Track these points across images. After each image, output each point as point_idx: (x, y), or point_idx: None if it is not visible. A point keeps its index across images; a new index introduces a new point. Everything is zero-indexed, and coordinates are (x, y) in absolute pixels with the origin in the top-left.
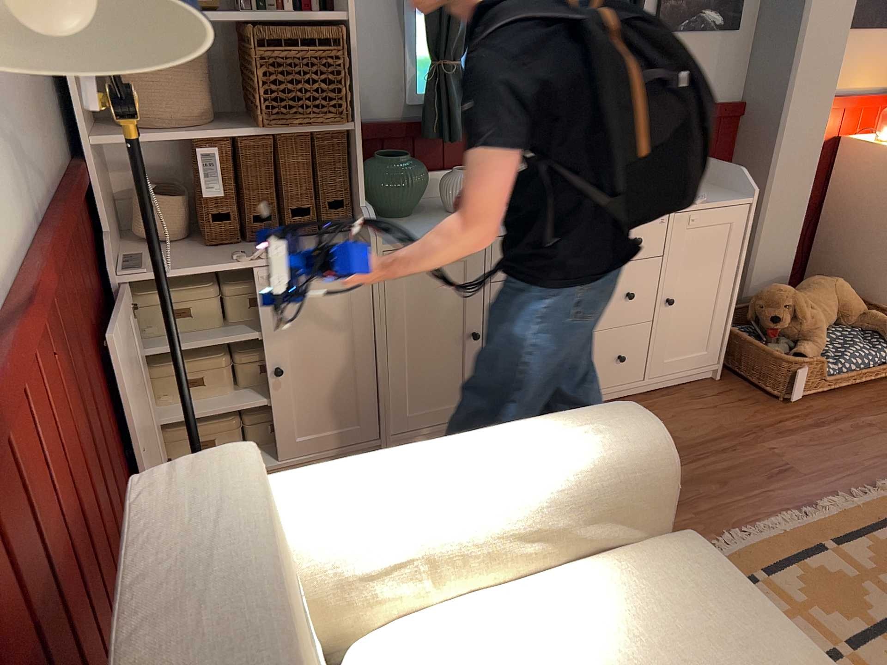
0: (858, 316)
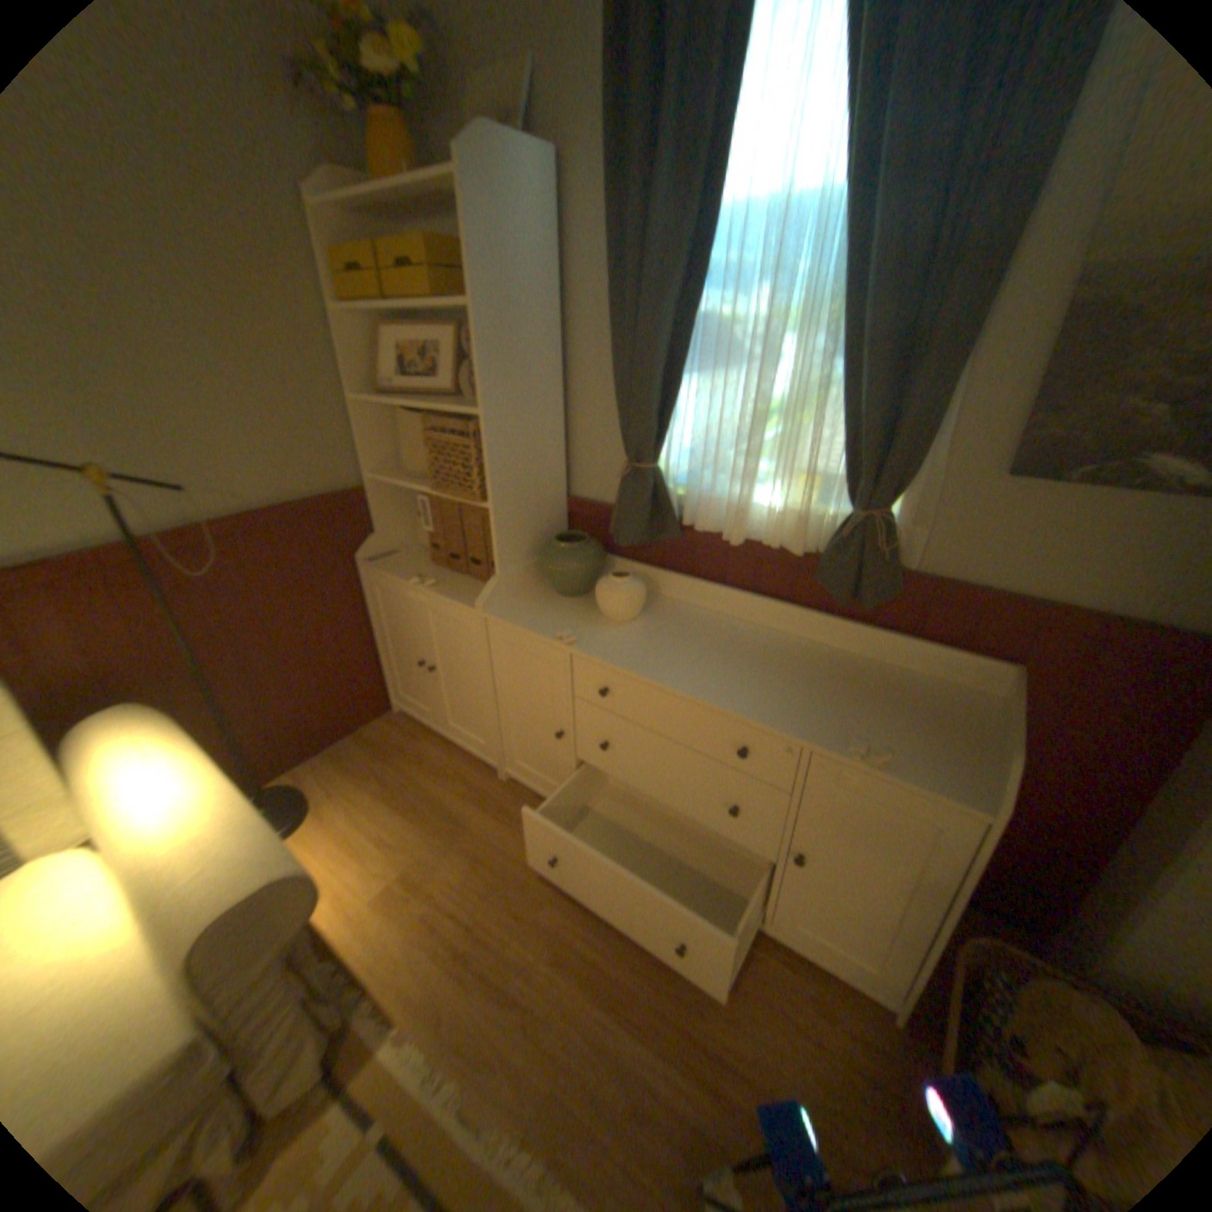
0: None
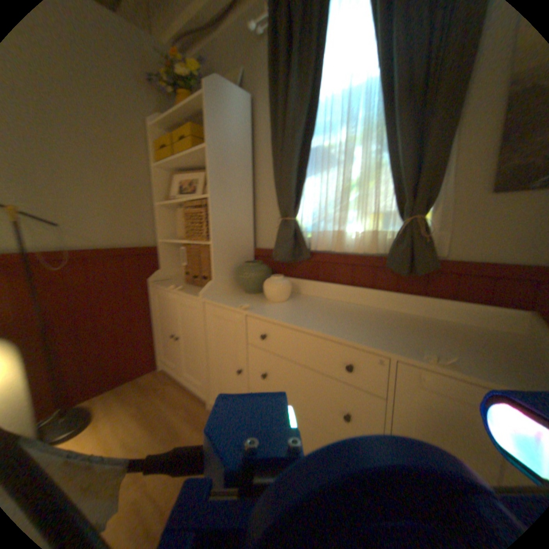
0: None
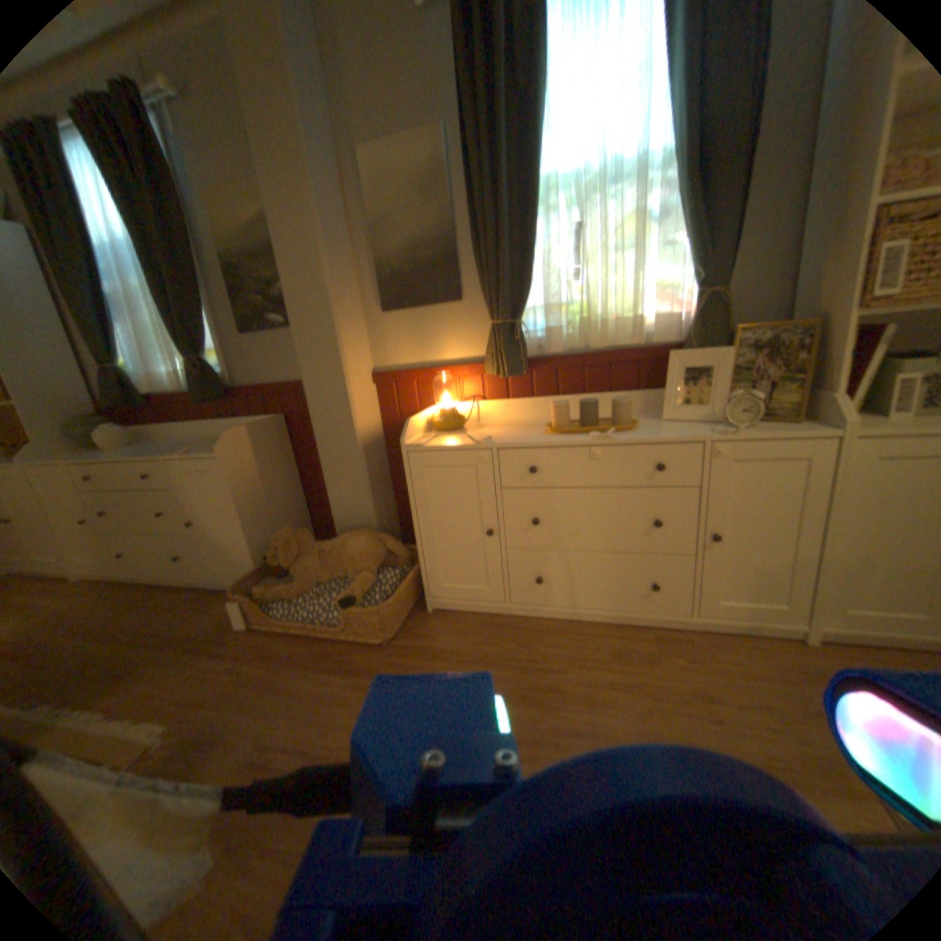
0: (364, 573)
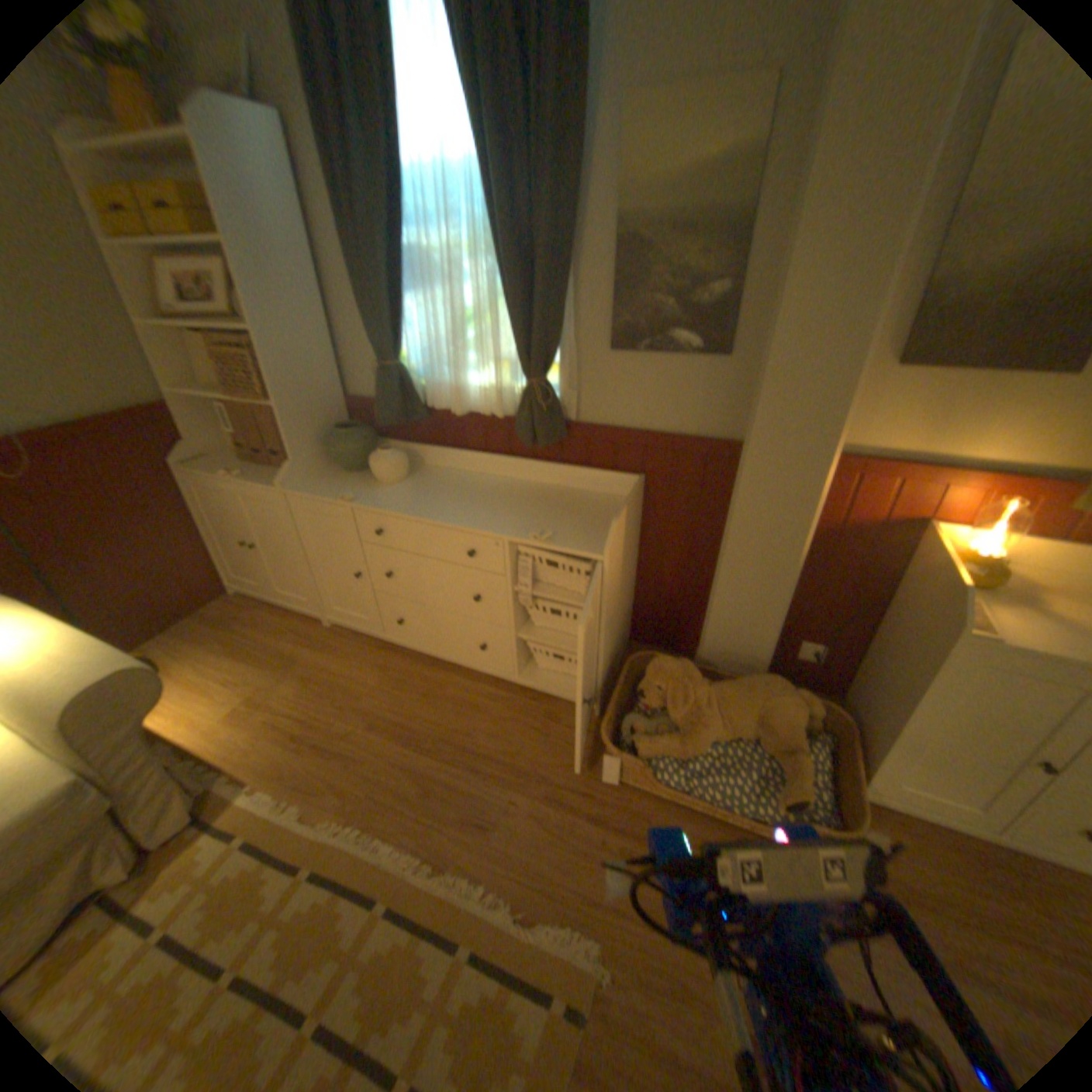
0: (788, 750)
